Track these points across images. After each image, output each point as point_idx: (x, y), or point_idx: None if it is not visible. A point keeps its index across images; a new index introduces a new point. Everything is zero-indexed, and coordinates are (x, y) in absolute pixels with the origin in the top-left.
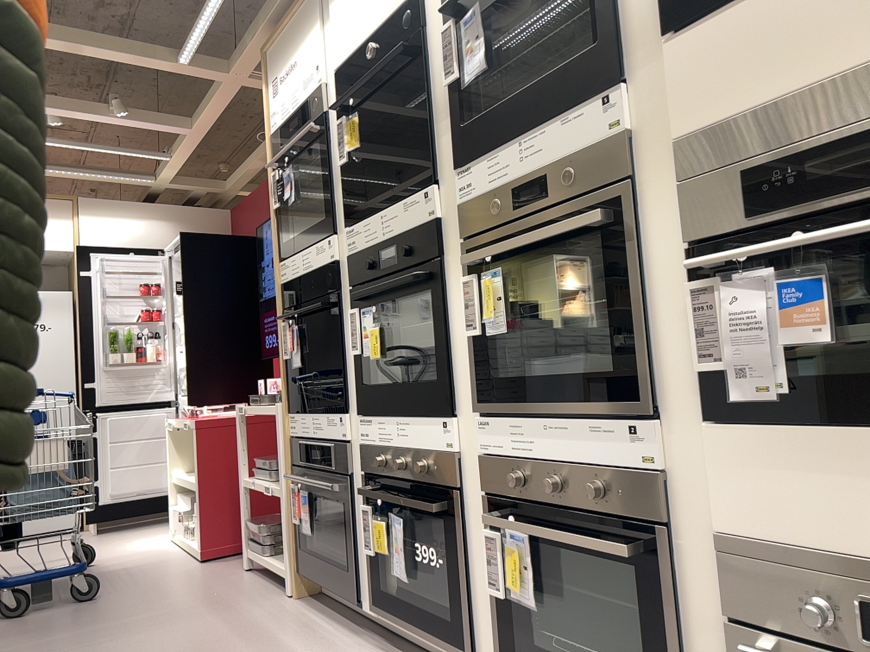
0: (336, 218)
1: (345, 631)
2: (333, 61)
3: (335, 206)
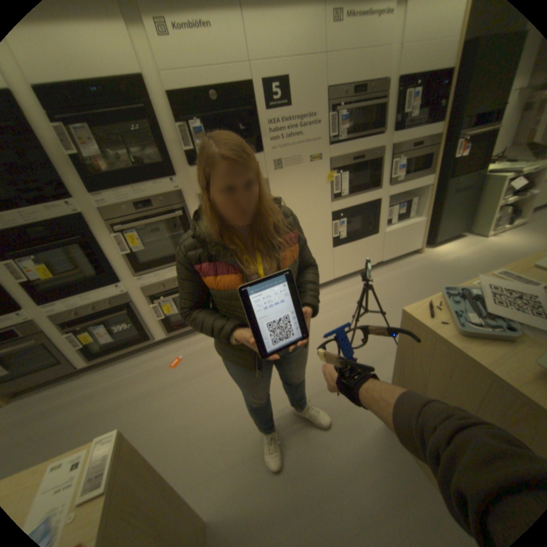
0: None
1: (68, 384)
2: None
3: None
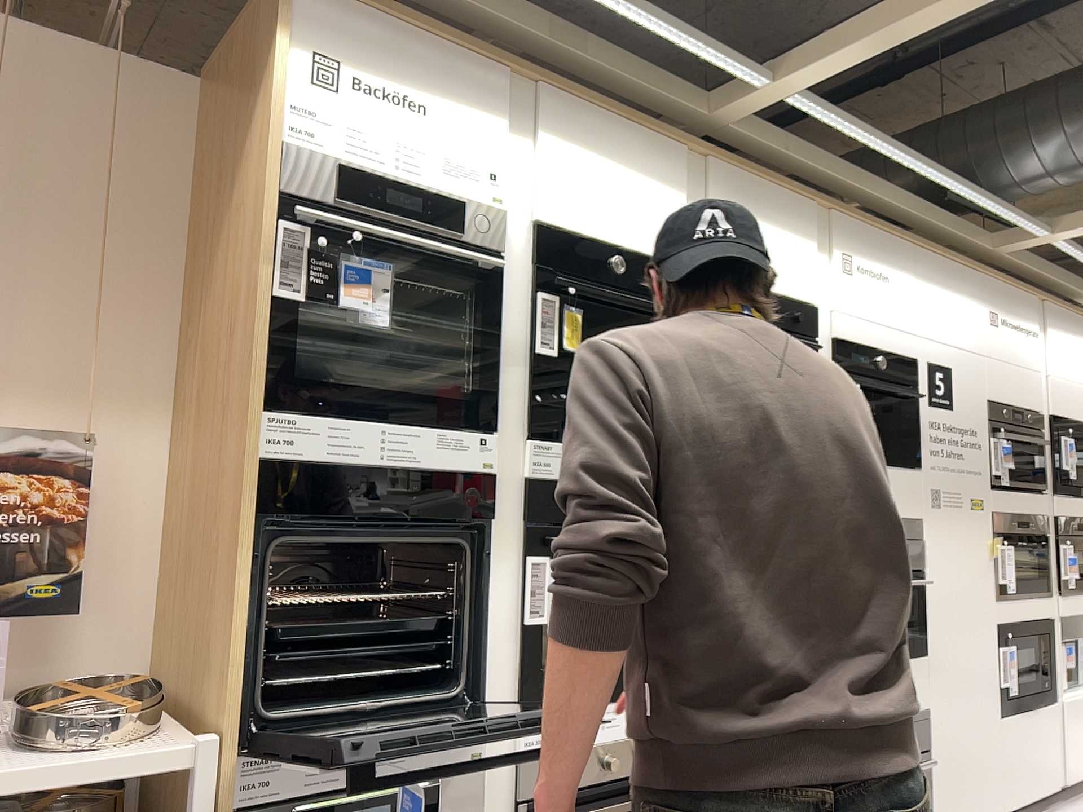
0: (501, 412)
1: None
2: (529, 208)
3: (502, 394)
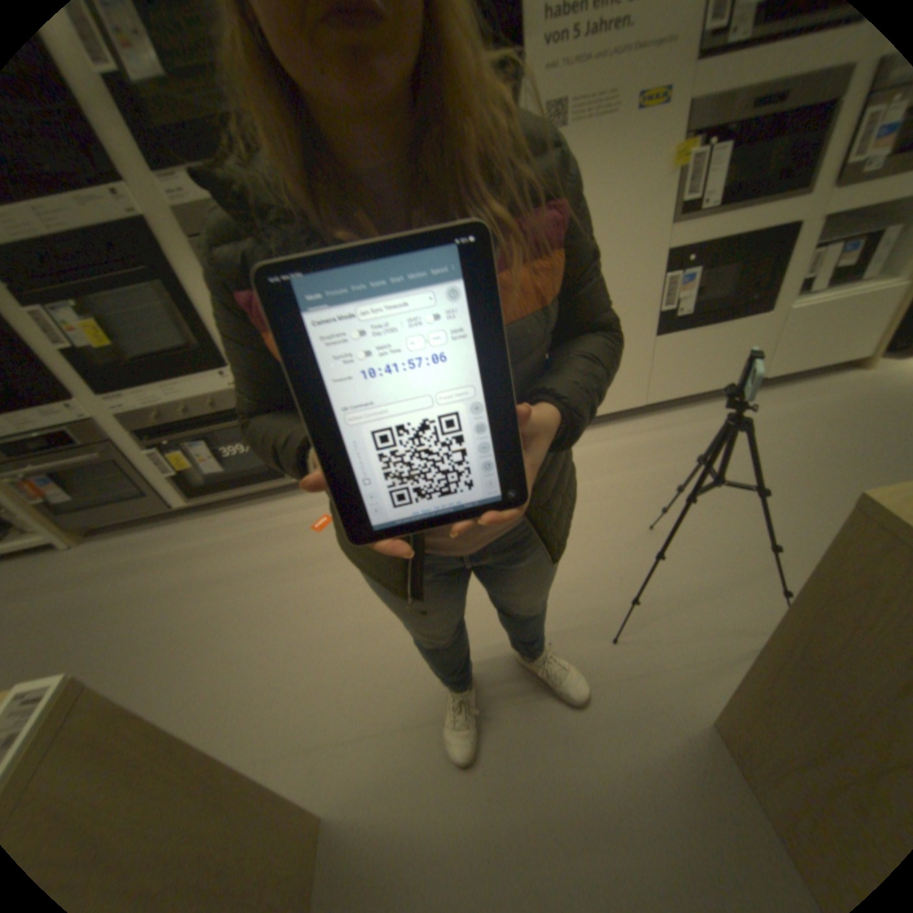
0: None
1: (164, 529)
2: None
3: None
